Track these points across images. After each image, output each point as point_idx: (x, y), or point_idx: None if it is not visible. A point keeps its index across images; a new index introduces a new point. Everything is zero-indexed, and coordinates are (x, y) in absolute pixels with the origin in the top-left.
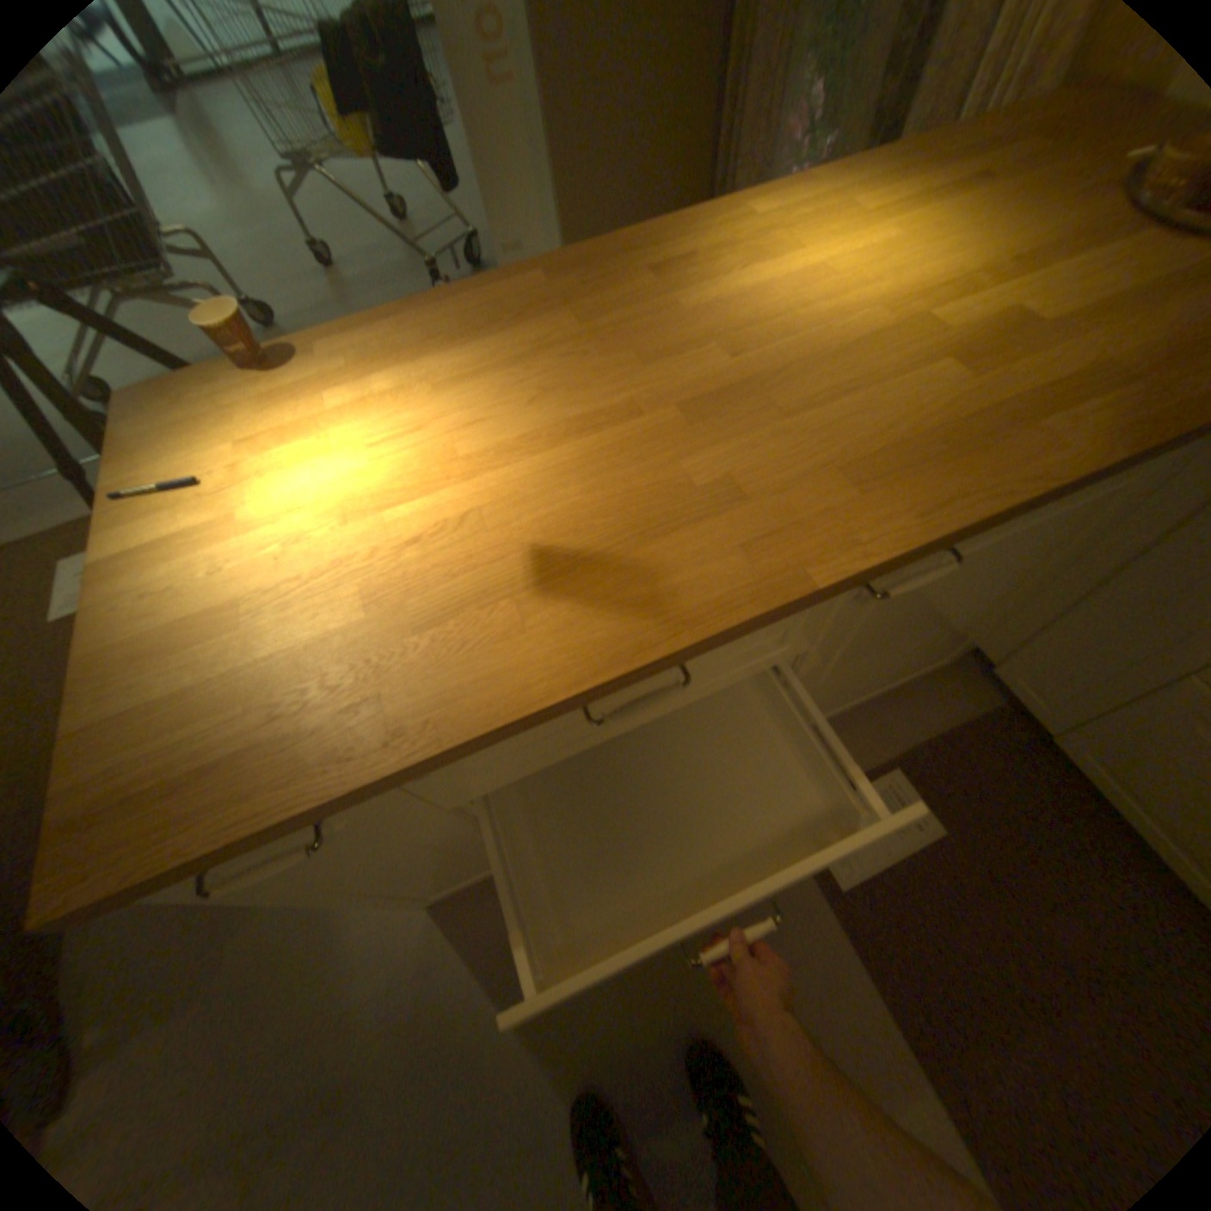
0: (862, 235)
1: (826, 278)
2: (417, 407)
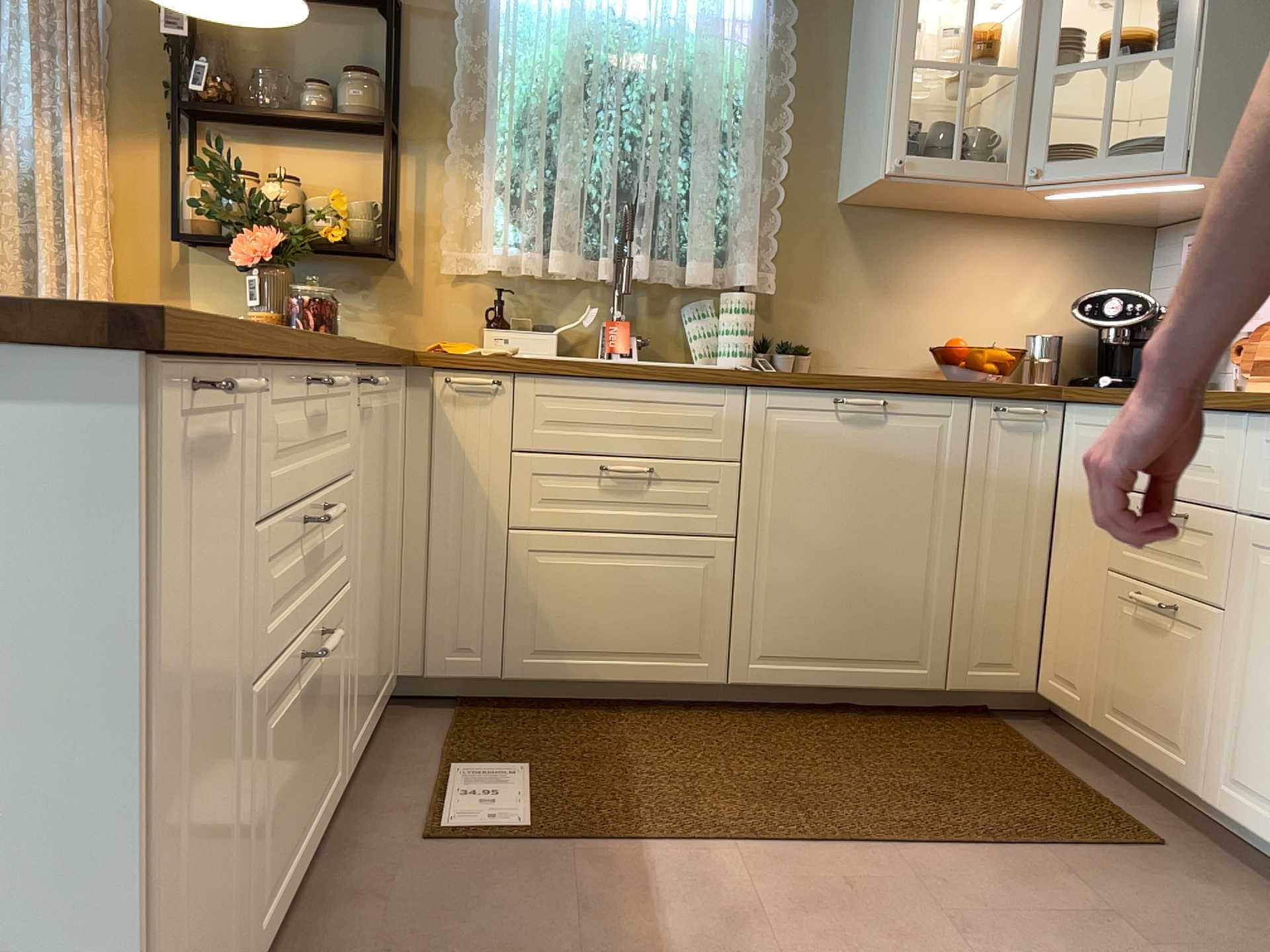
0: None
1: None
2: None
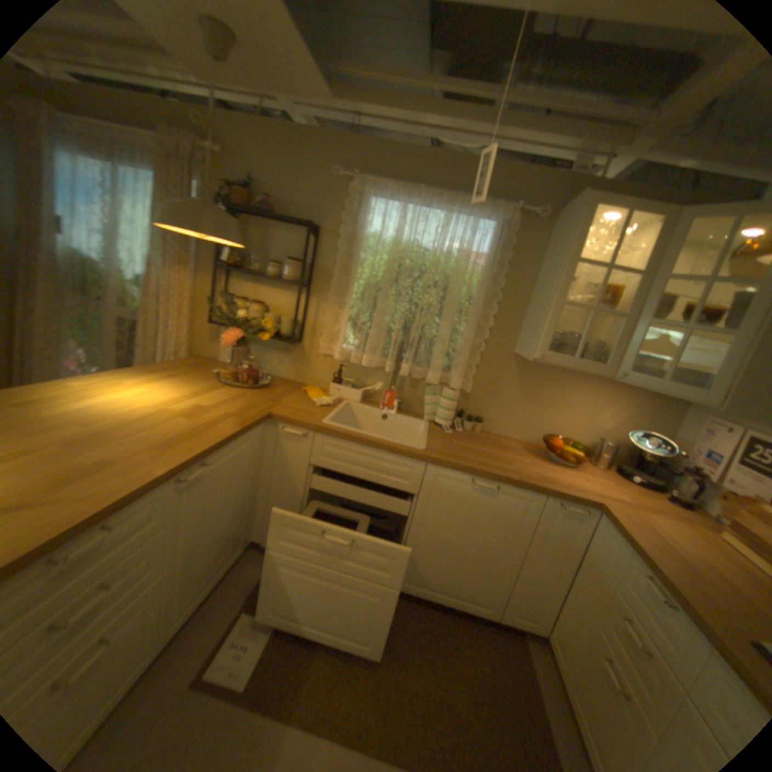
0: (128, 392)
1: (118, 404)
2: None
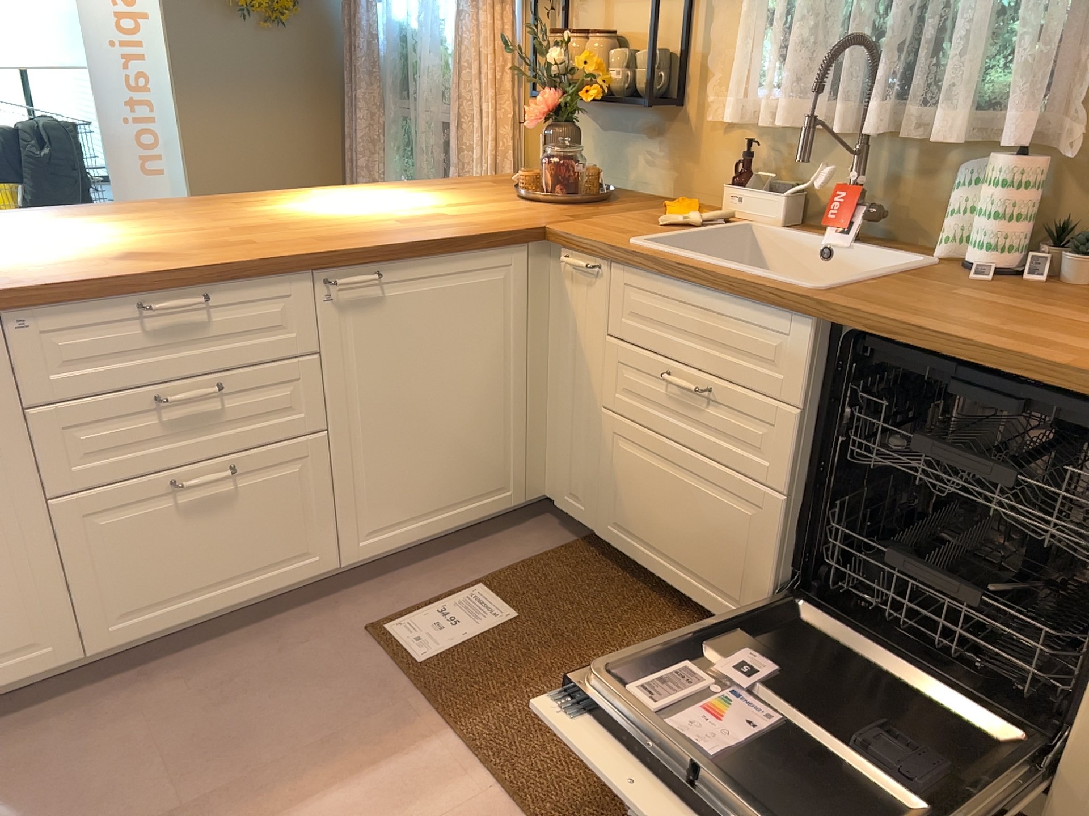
0: (370, 199)
1: (340, 207)
2: (54, 230)
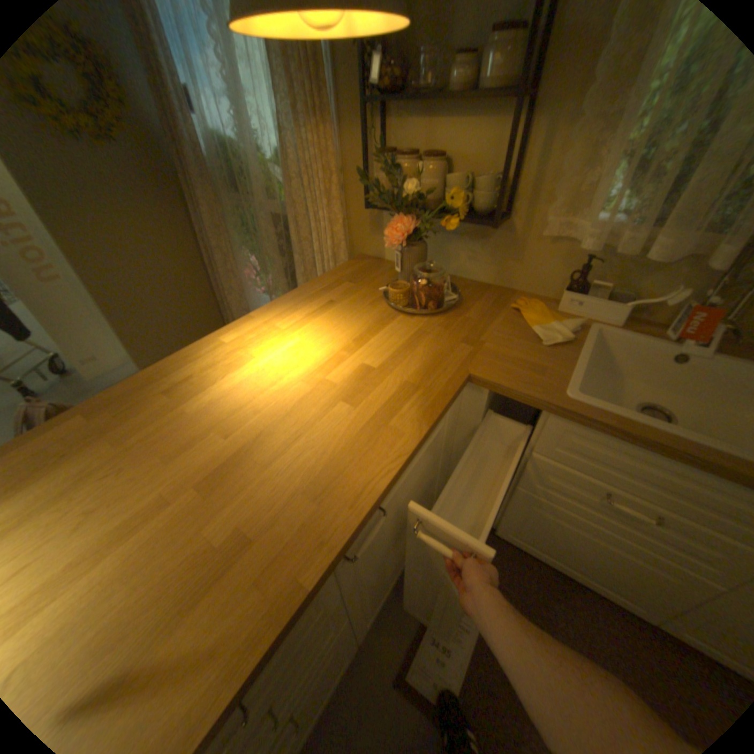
0: (282, 344)
1: (269, 373)
2: None
